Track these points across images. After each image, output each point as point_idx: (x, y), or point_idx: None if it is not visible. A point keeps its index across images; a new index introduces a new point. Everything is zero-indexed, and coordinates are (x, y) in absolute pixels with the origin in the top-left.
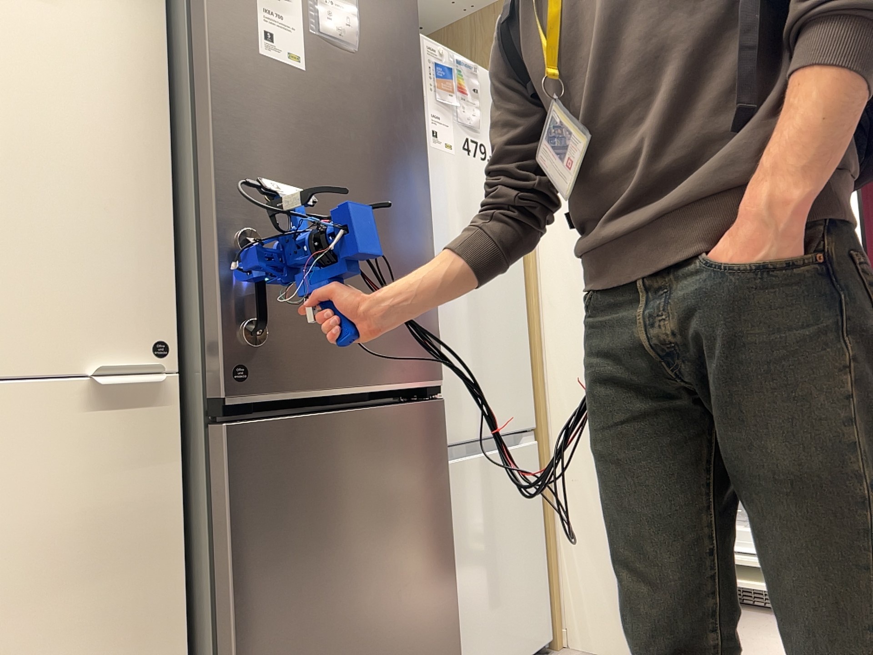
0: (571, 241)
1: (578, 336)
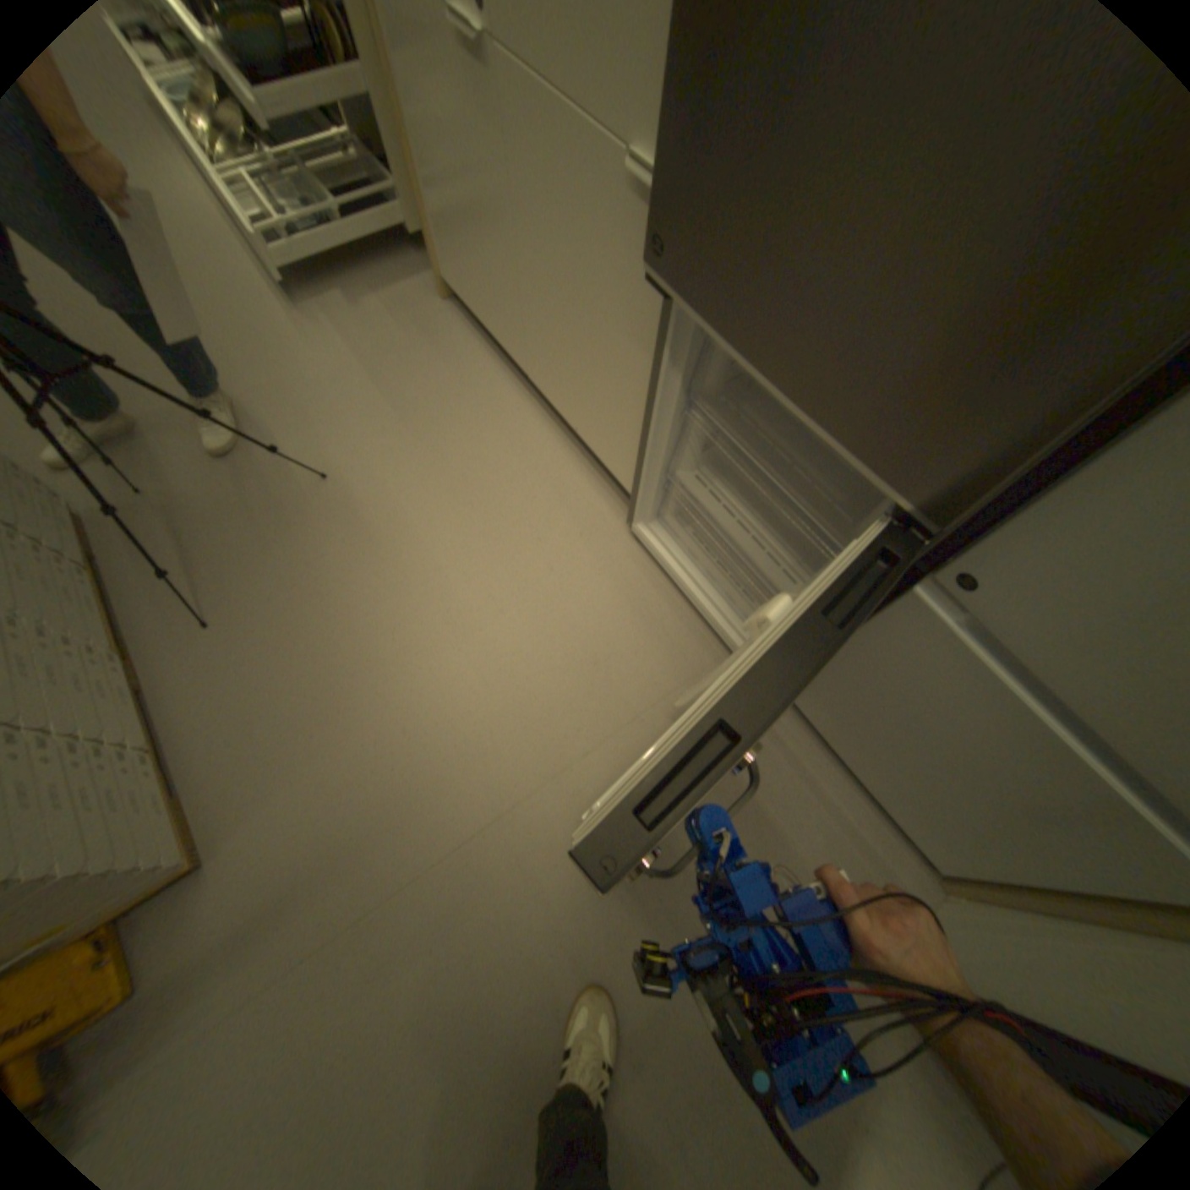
0: None
1: None
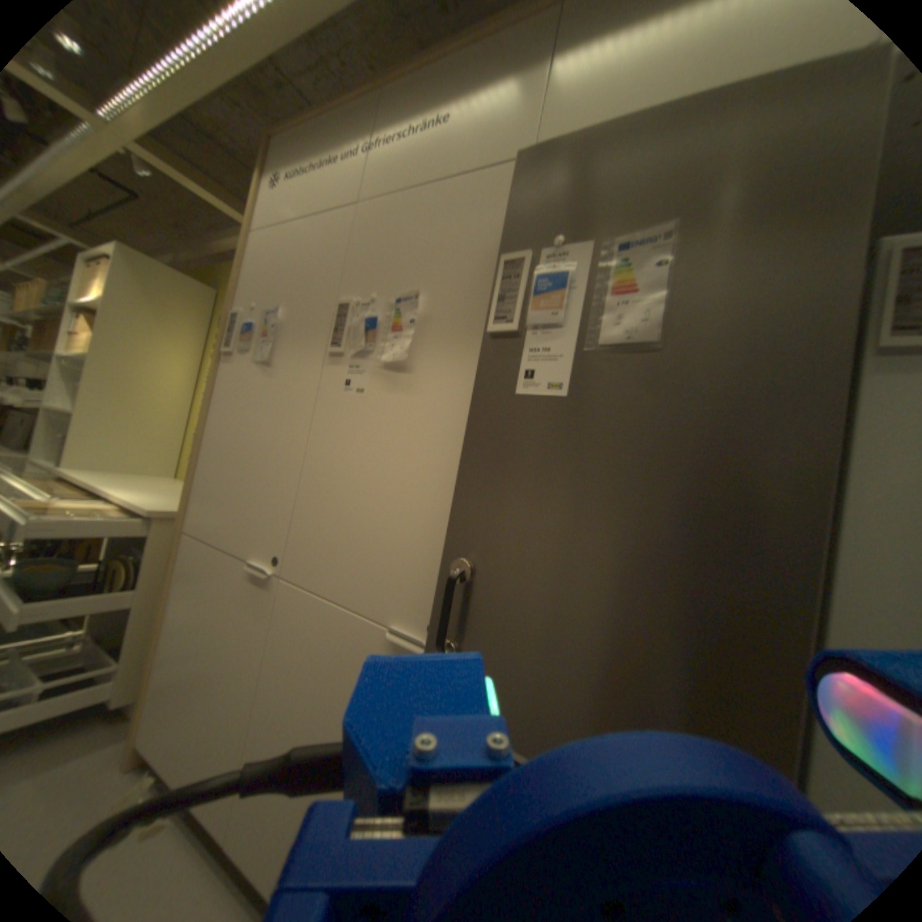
0: None
1: None
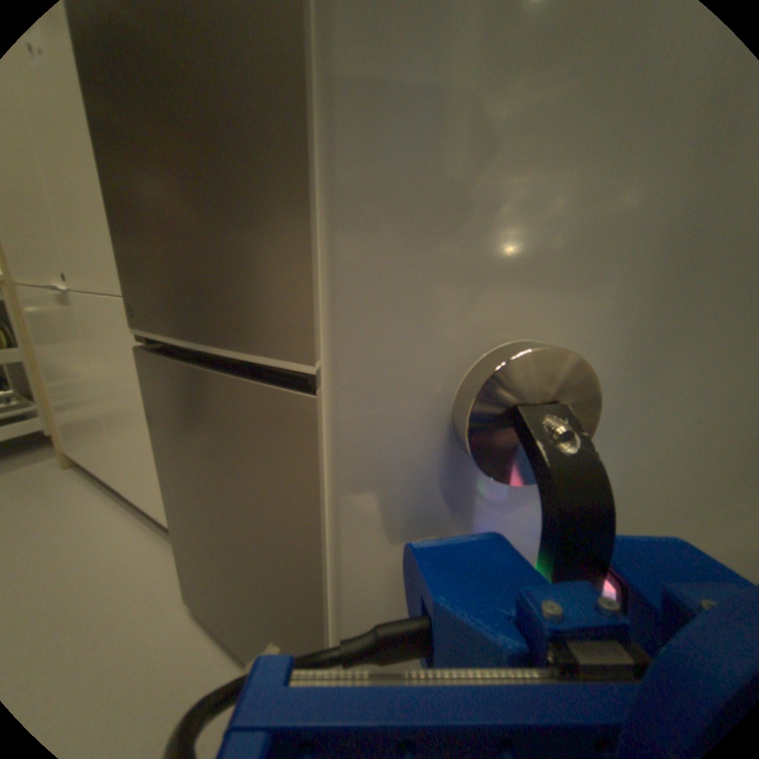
0: None
1: None
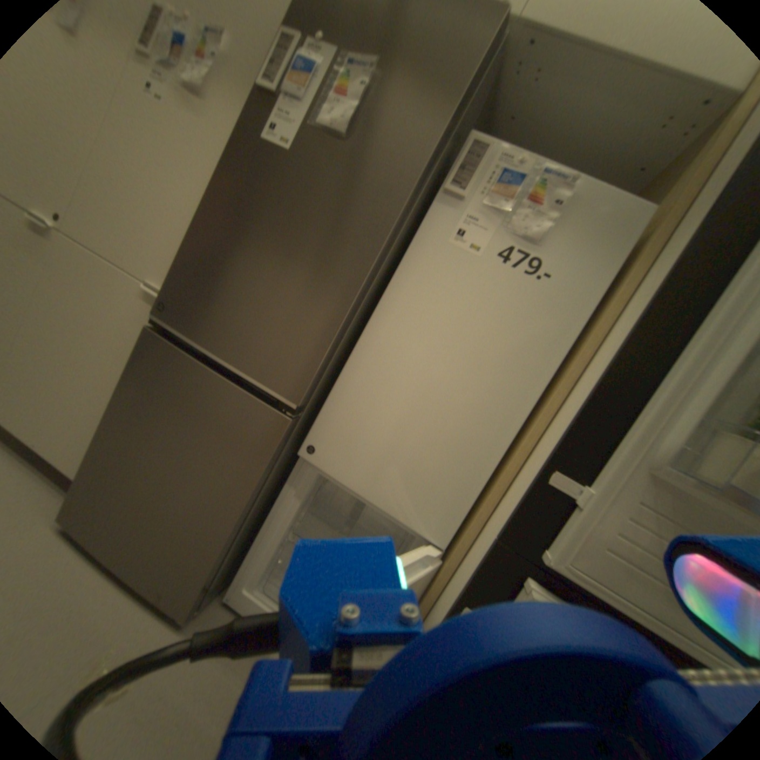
0: (591, 399)
1: (523, 504)
